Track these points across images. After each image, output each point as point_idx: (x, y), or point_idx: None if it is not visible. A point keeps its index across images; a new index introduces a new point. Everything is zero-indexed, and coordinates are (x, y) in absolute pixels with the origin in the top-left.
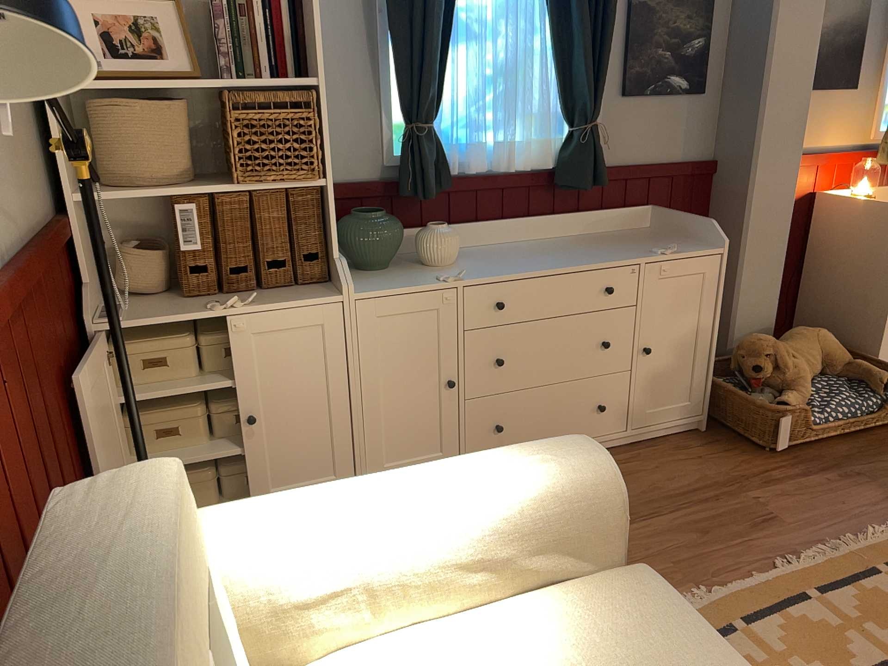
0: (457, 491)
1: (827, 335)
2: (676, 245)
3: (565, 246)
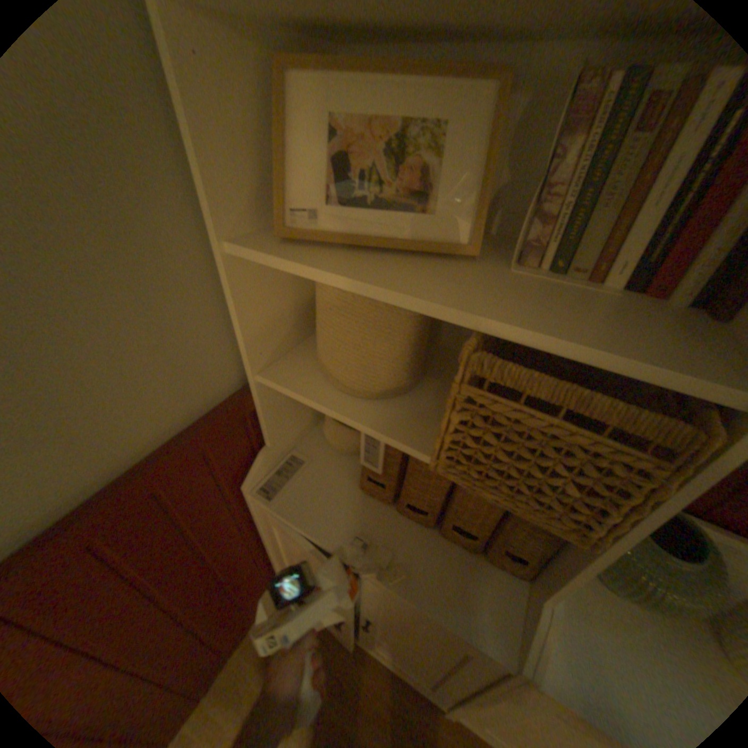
0: None
1: None
2: None
3: None
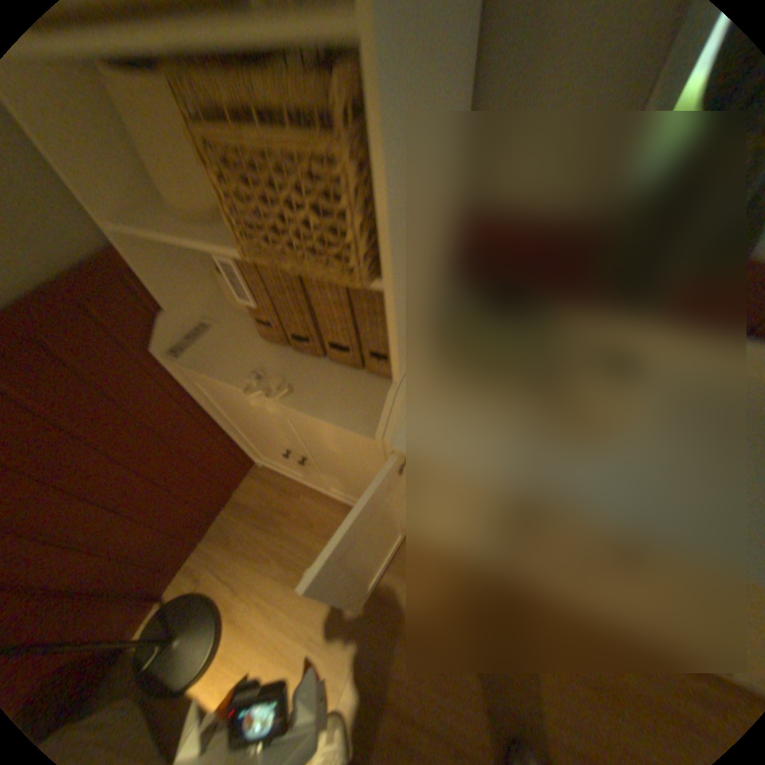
0: None
1: None
2: None
3: None
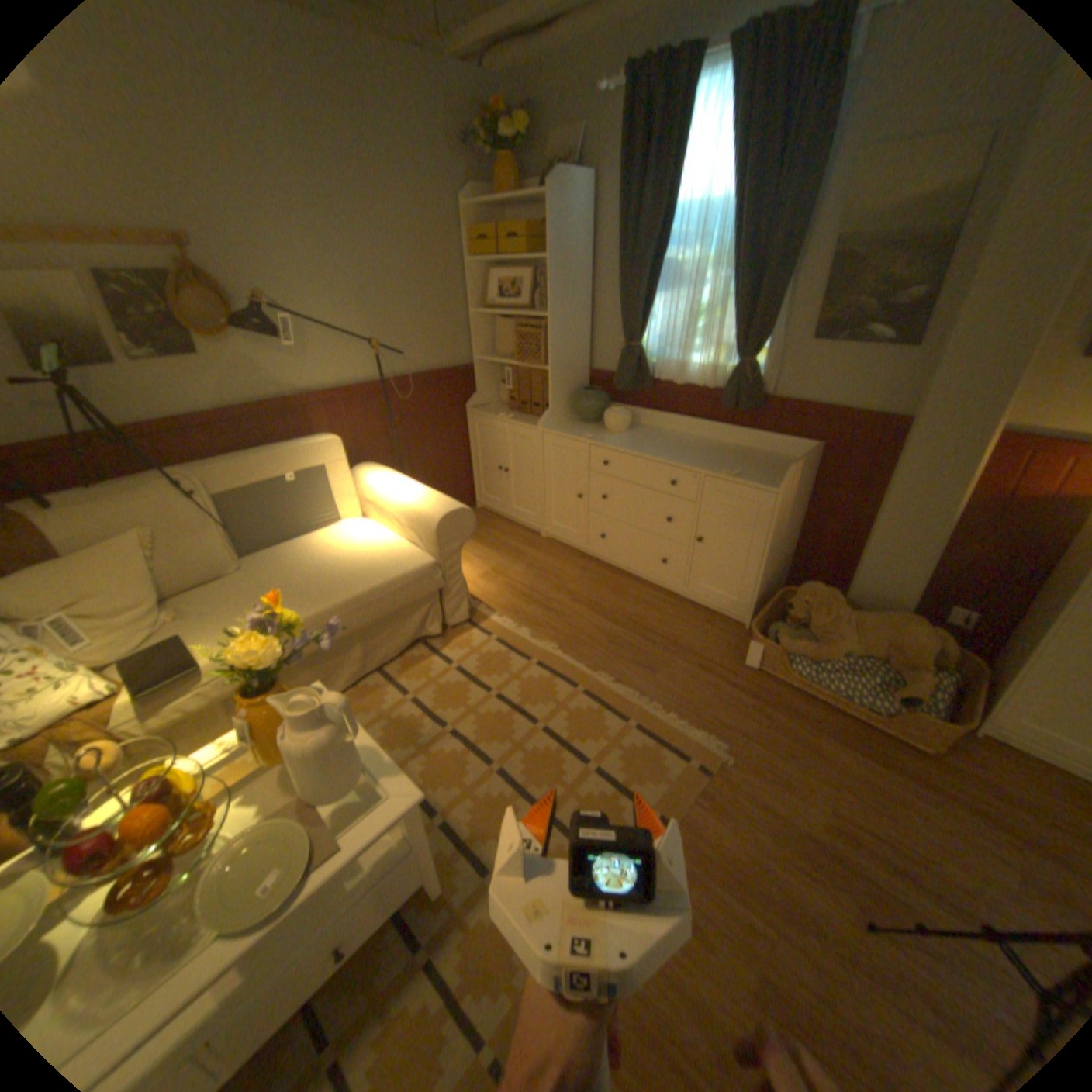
0: (408, 494)
1: (918, 633)
2: (738, 472)
3: (702, 448)
